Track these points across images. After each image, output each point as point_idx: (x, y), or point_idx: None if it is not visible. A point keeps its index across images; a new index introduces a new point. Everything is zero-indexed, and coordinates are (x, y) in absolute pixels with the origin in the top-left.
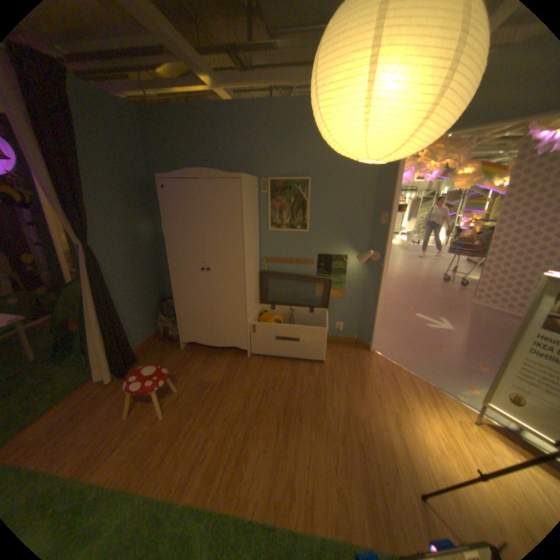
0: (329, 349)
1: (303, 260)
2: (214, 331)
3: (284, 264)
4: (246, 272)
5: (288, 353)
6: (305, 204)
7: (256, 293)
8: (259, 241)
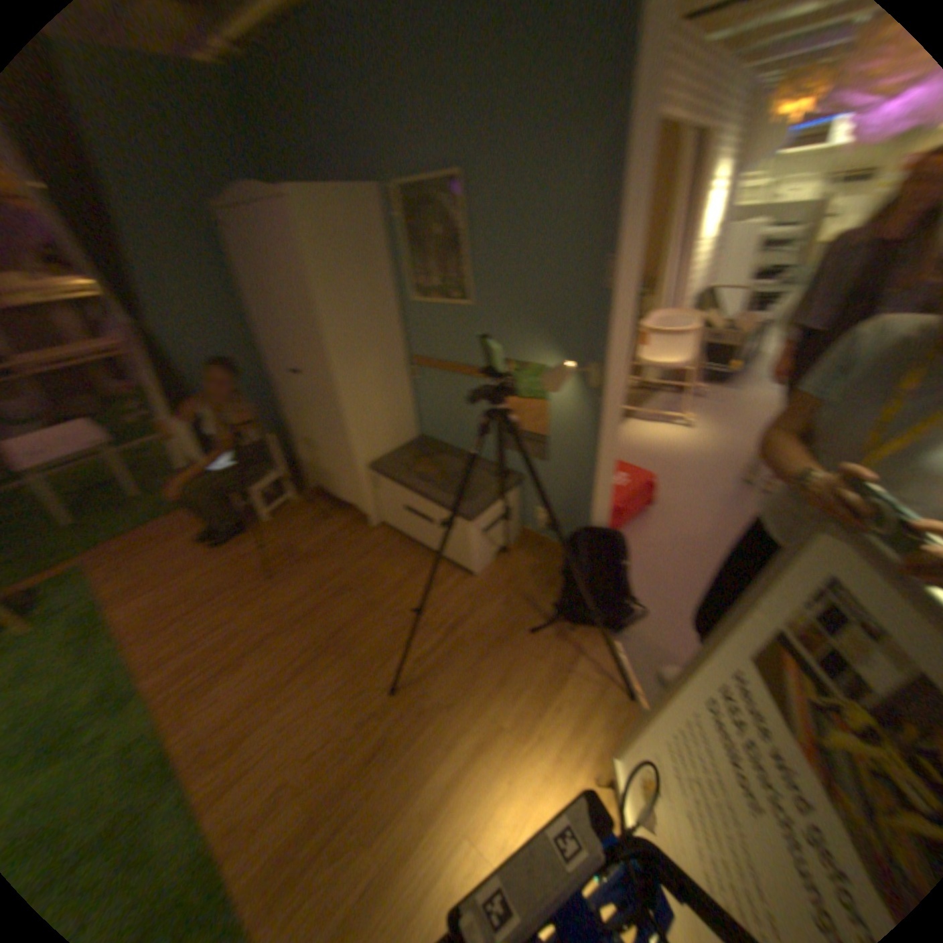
0: (506, 557)
1: (468, 371)
2: (329, 476)
3: (442, 376)
4: (335, 386)
5: (419, 544)
6: (457, 242)
7: (394, 424)
8: (400, 325)
